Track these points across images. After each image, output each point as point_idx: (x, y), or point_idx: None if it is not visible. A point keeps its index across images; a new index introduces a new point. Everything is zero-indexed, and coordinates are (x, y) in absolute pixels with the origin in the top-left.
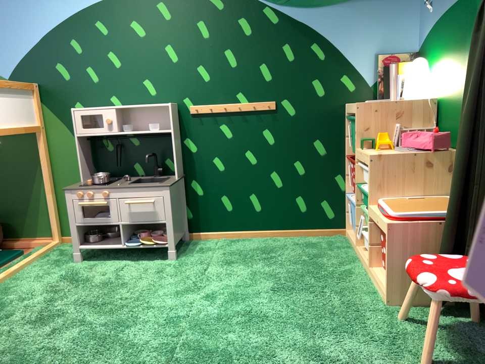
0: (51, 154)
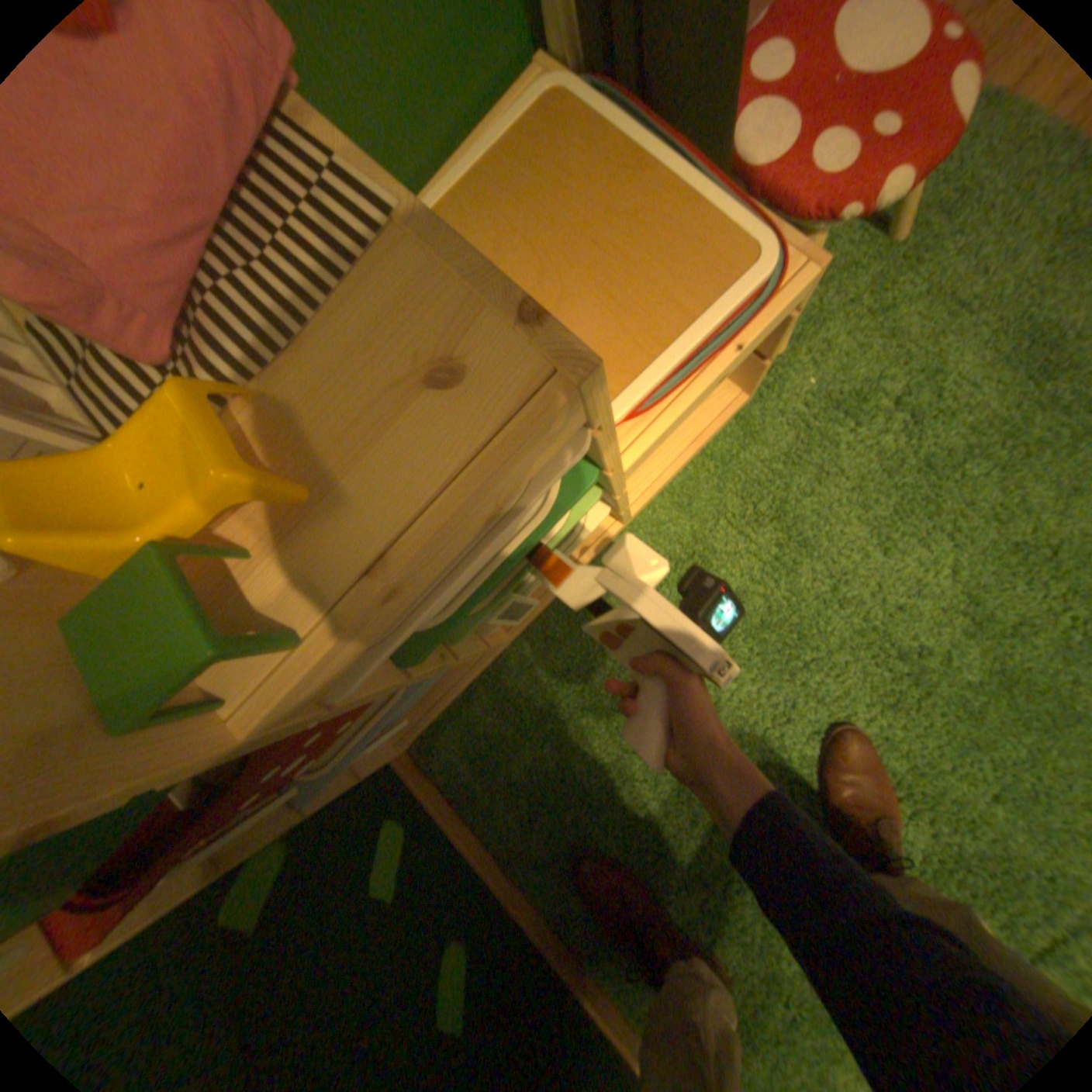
0: None
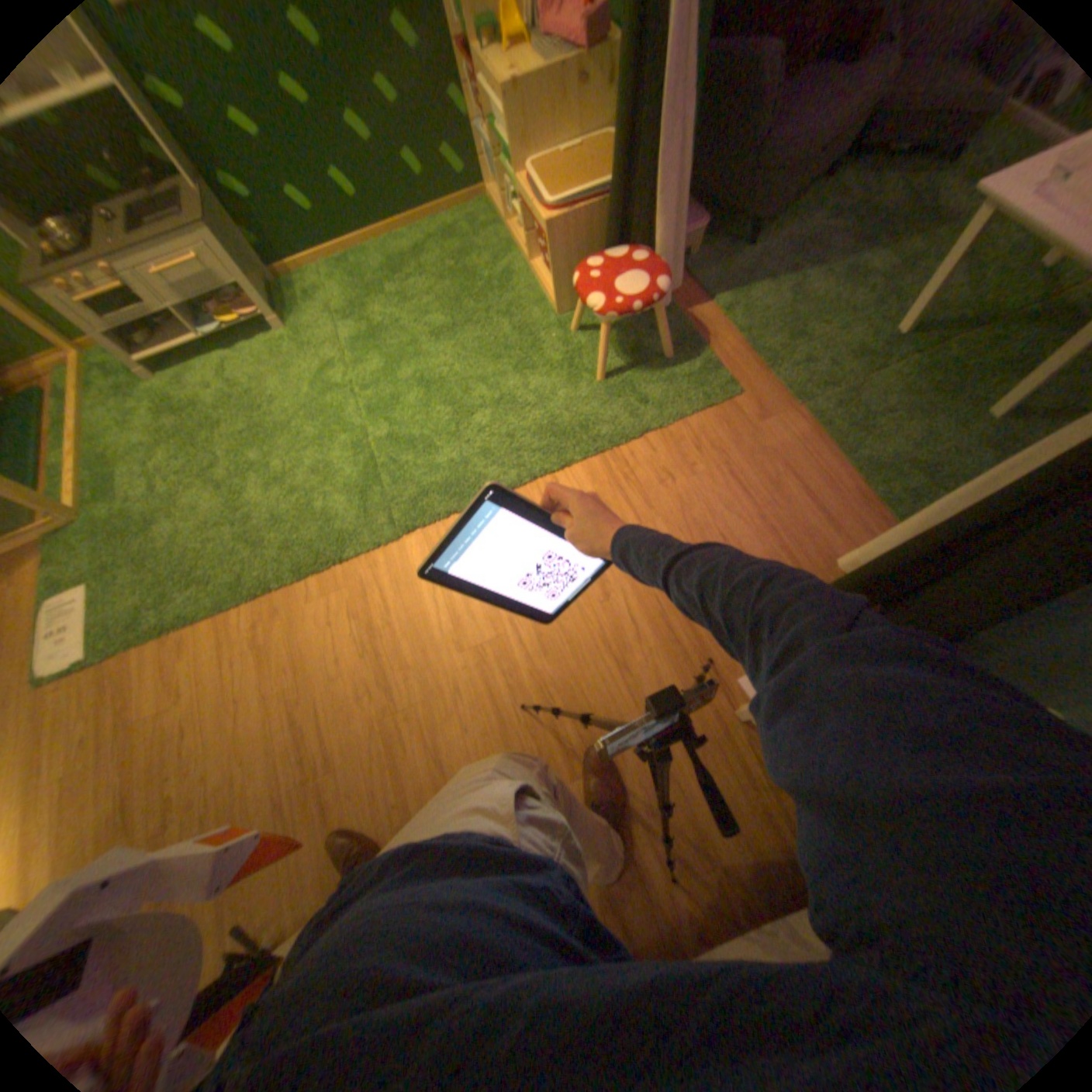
0: None
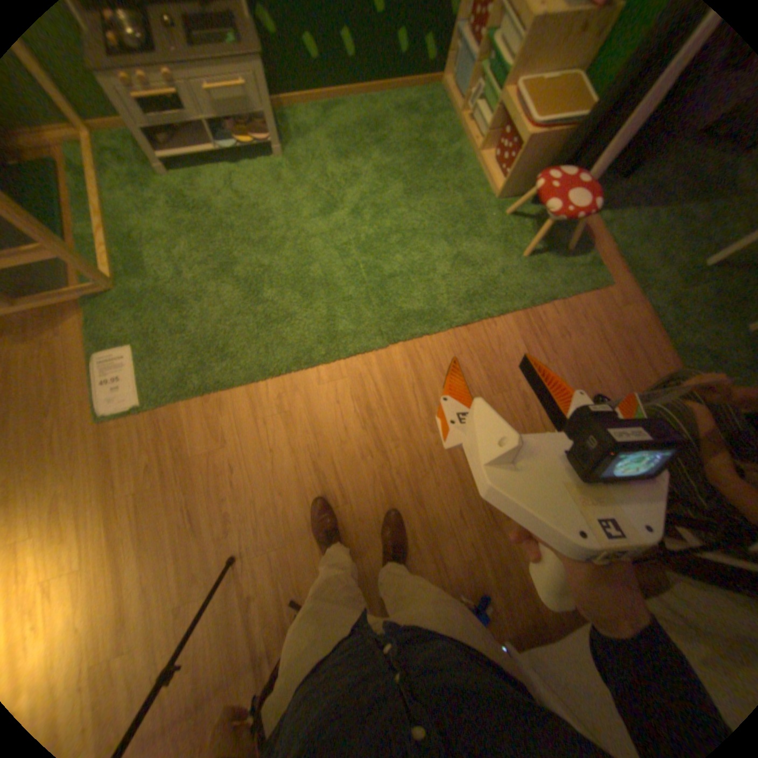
0: None
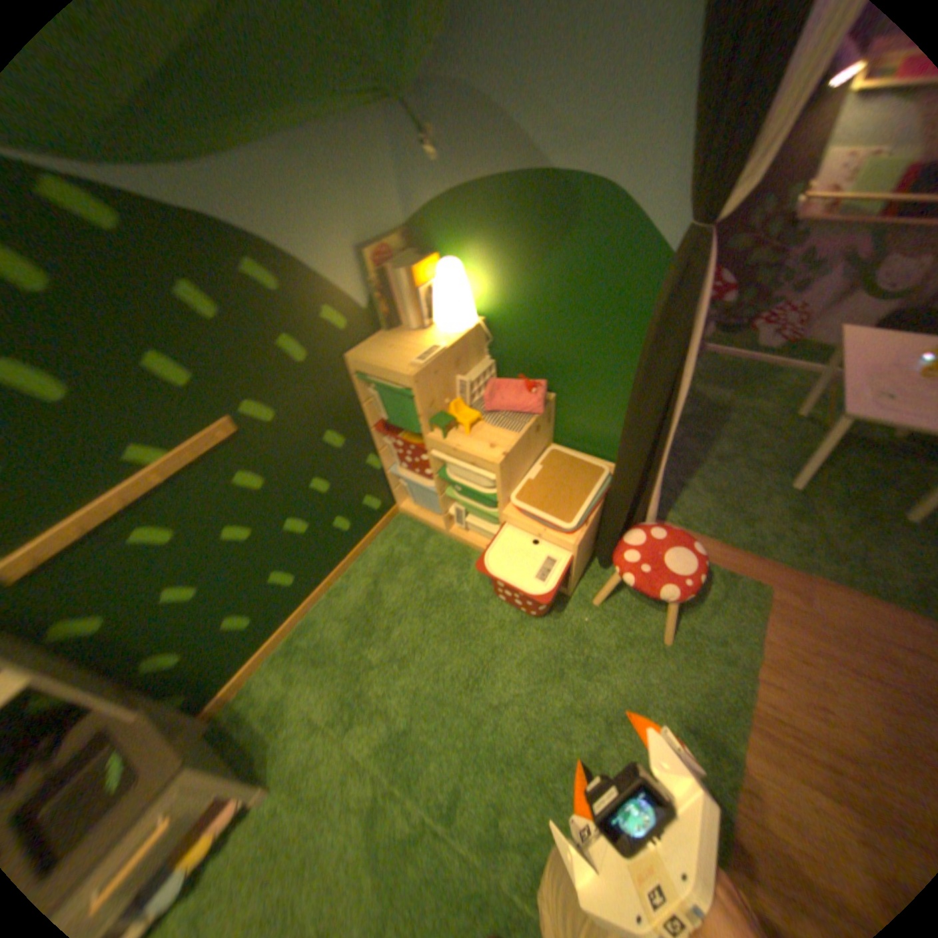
0: None
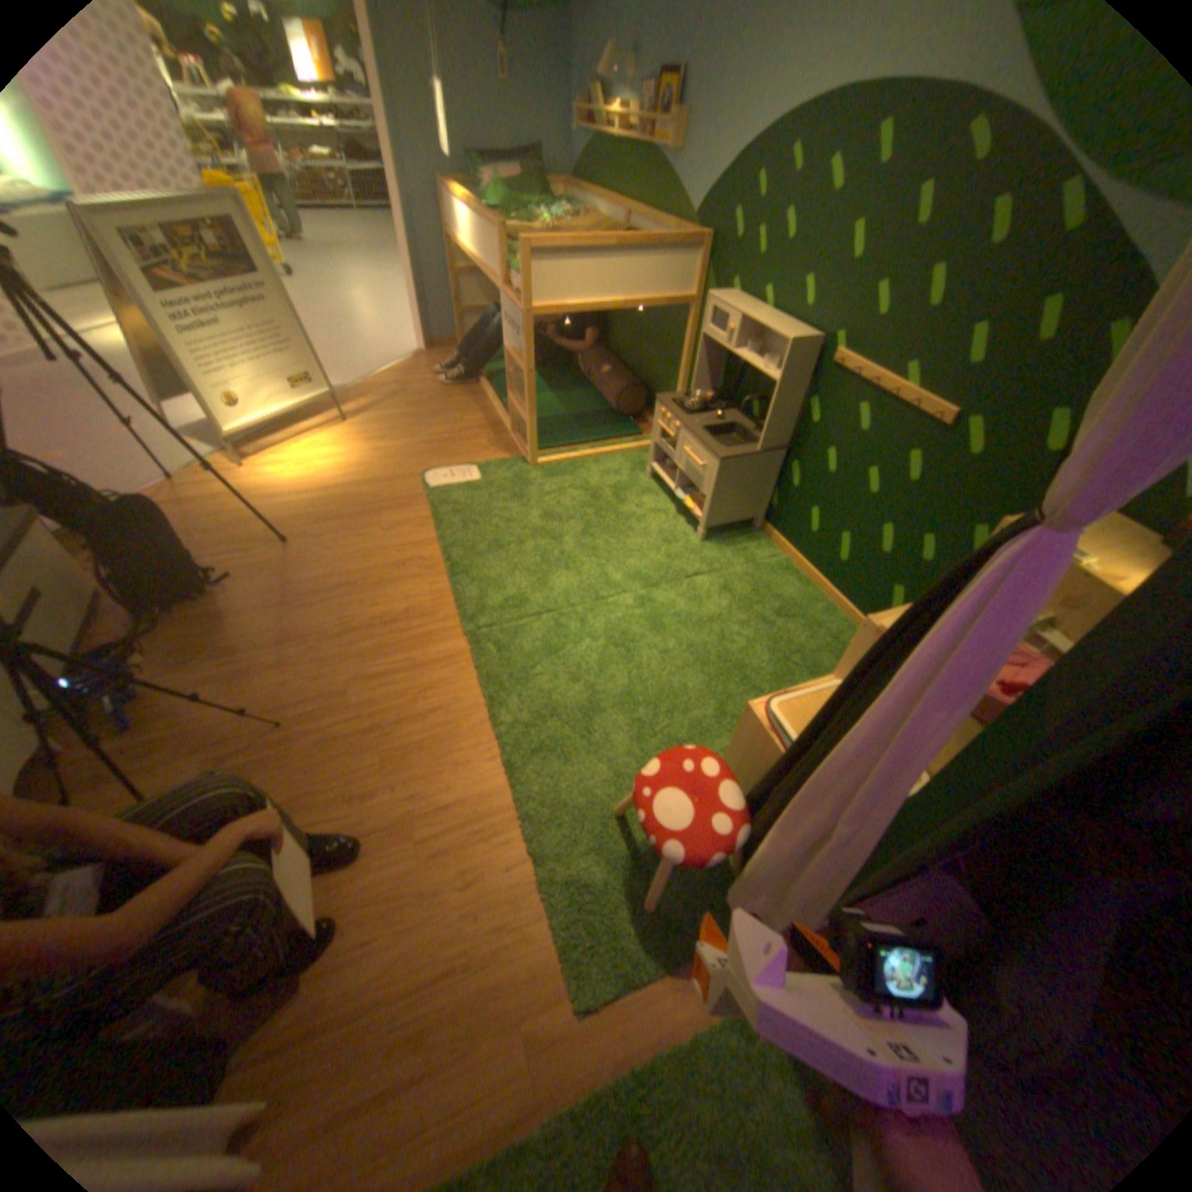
0: (696, 340)
